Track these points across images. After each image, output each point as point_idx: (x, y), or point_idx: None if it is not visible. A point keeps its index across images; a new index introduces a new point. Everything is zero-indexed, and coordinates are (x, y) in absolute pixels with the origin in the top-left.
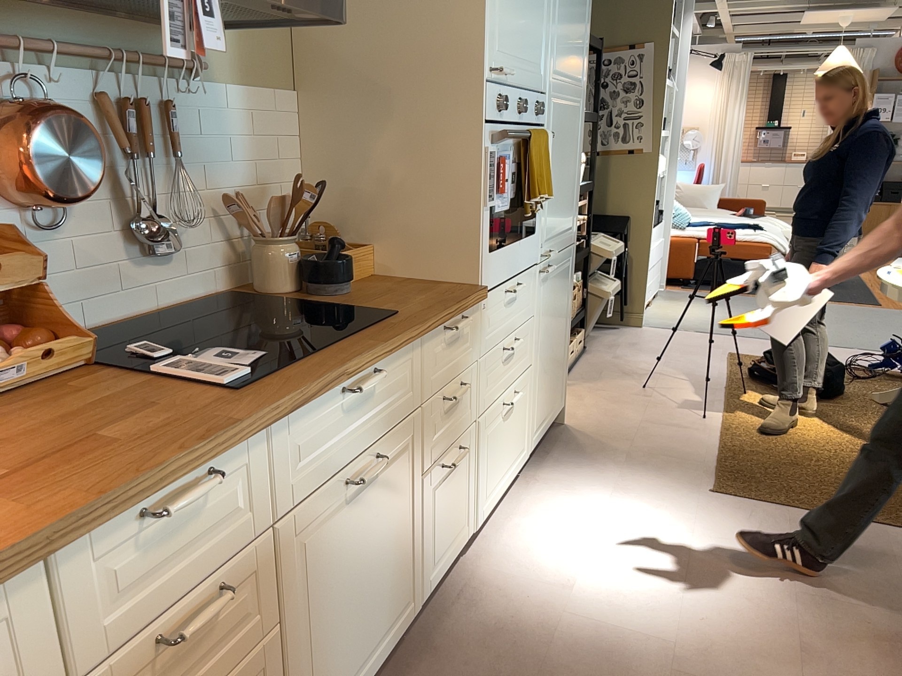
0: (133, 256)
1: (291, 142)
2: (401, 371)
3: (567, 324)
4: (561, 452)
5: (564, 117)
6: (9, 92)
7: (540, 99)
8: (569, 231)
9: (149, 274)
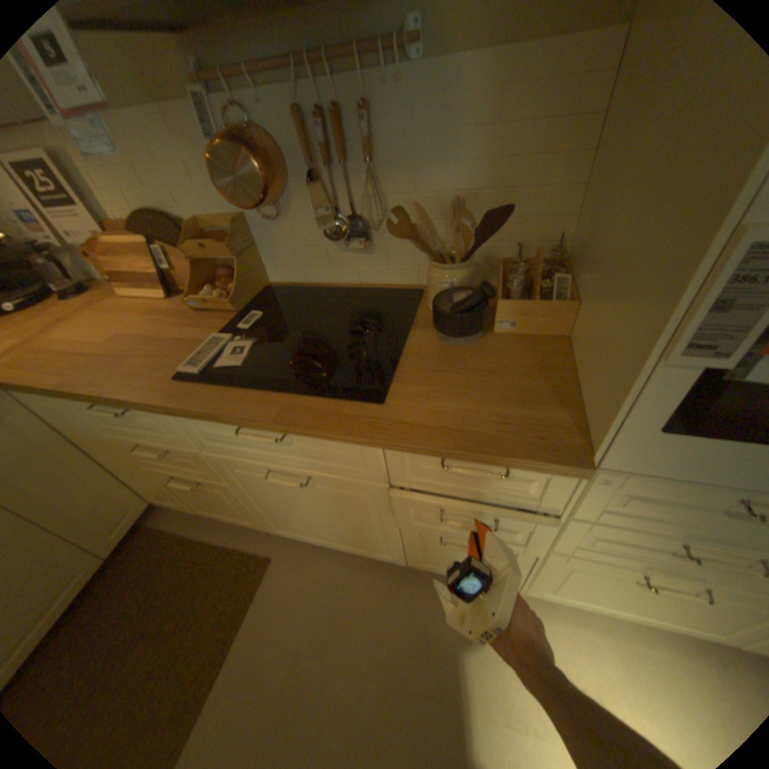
0: (338, 243)
1: (579, 122)
2: (344, 450)
3: None
4: None
5: None
6: (225, 118)
7: None
8: None
9: (353, 258)
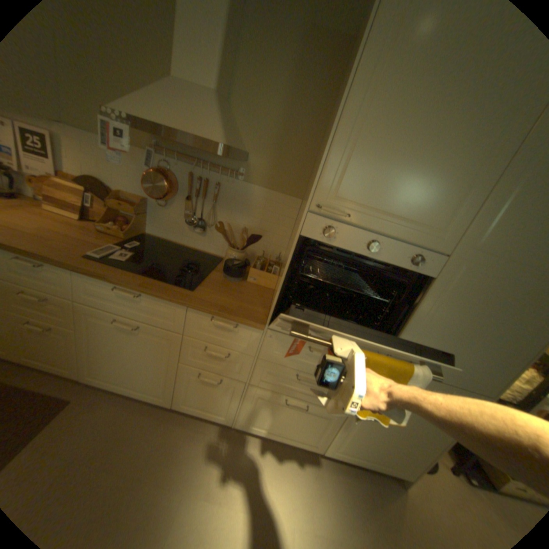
0: (190, 228)
1: (288, 220)
2: (166, 310)
3: (442, 440)
4: (364, 490)
5: (497, 289)
6: (159, 164)
7: (428, 253)
8: (477, 382)
9: (194, 236)
